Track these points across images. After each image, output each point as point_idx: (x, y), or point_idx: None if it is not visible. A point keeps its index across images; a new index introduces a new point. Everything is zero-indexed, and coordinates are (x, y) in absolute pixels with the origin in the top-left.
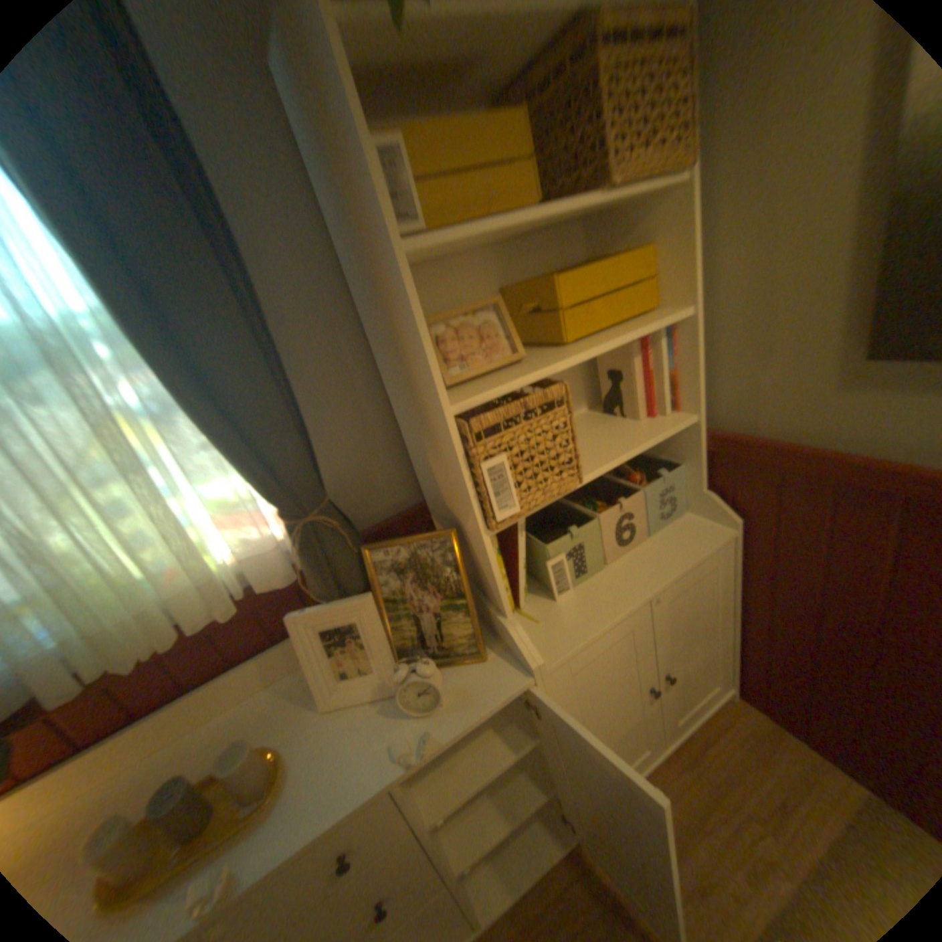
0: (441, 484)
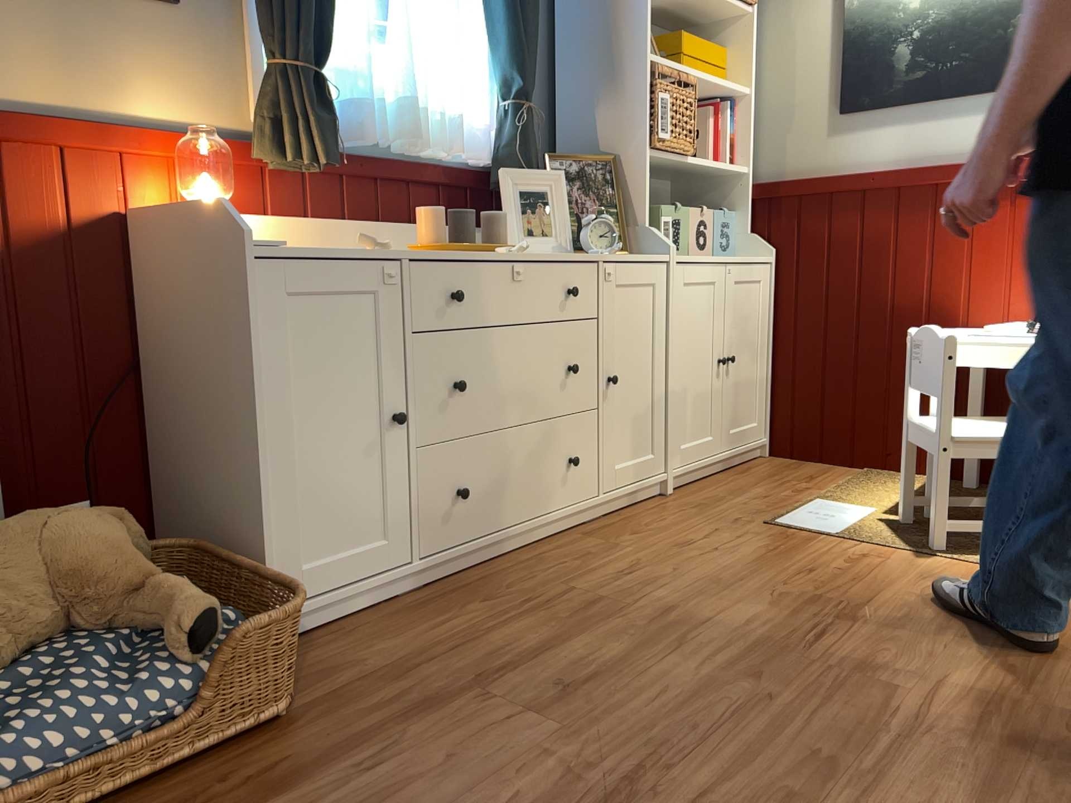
0: (602, 134)
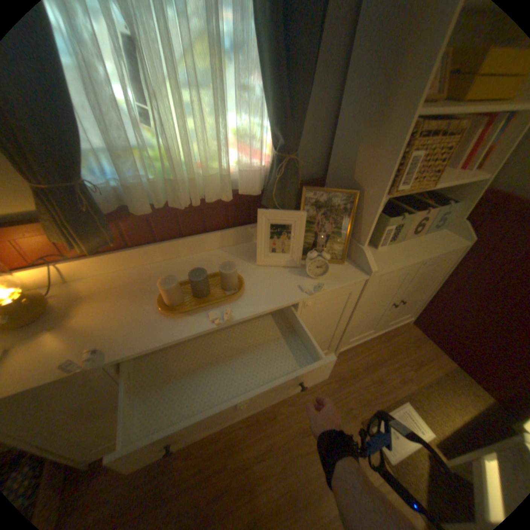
0: (359, 165)
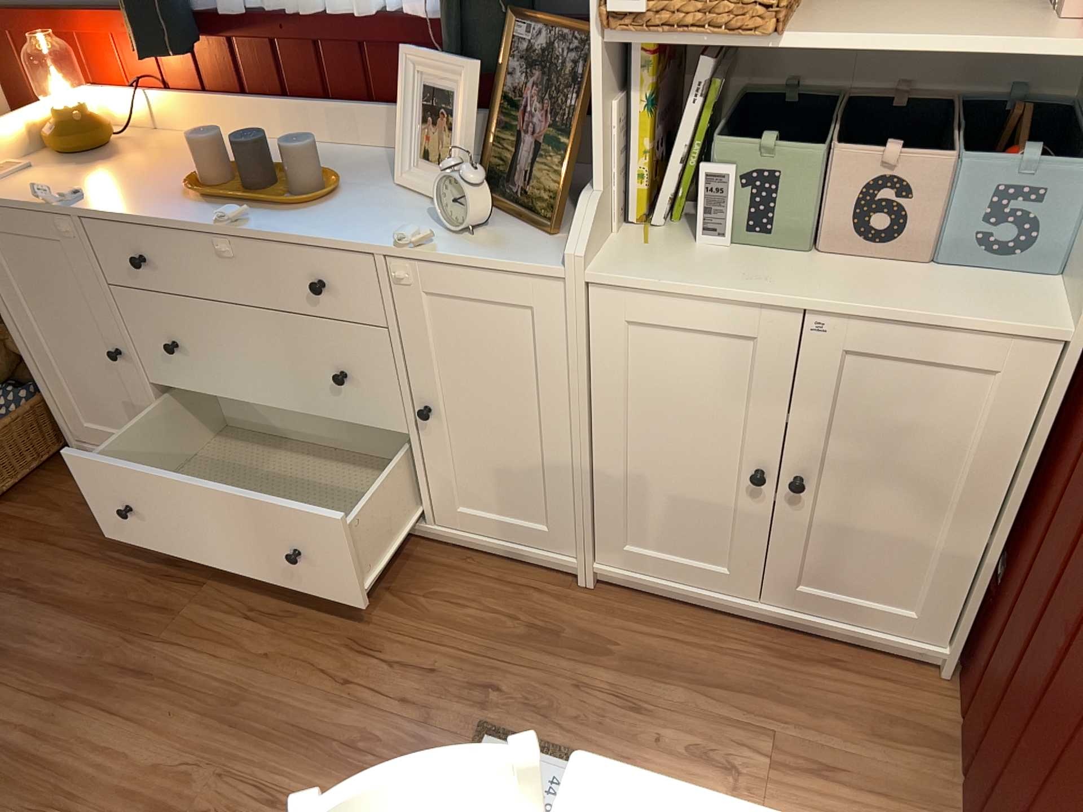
0: None
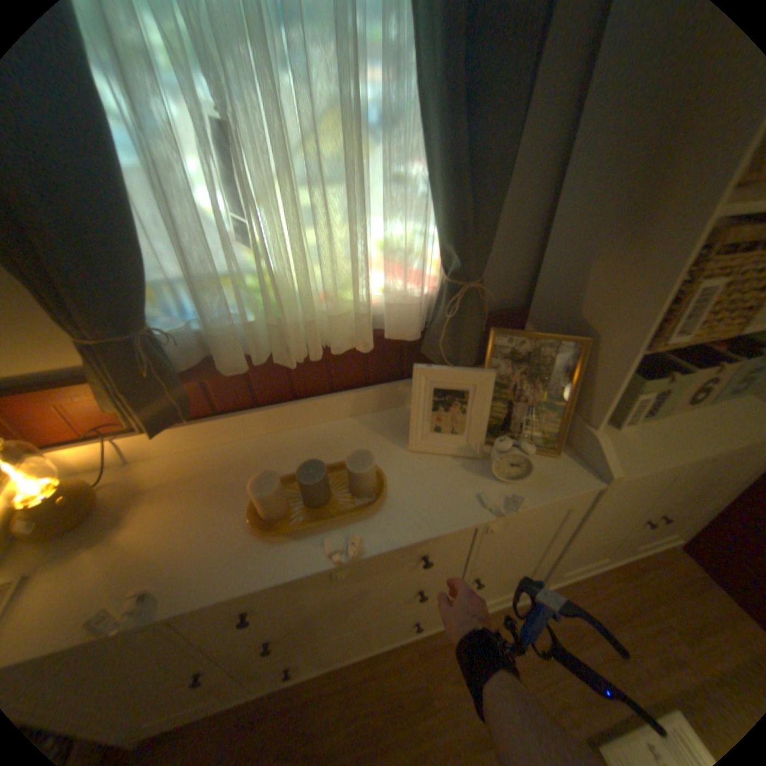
0: (592, 294)
